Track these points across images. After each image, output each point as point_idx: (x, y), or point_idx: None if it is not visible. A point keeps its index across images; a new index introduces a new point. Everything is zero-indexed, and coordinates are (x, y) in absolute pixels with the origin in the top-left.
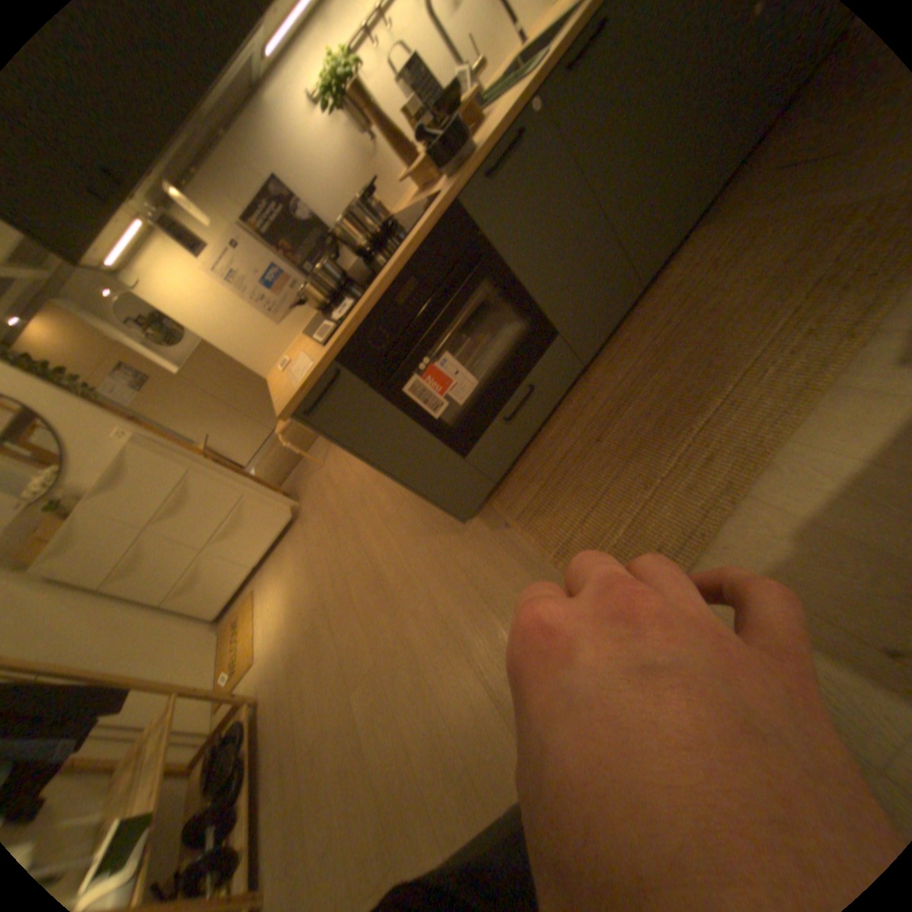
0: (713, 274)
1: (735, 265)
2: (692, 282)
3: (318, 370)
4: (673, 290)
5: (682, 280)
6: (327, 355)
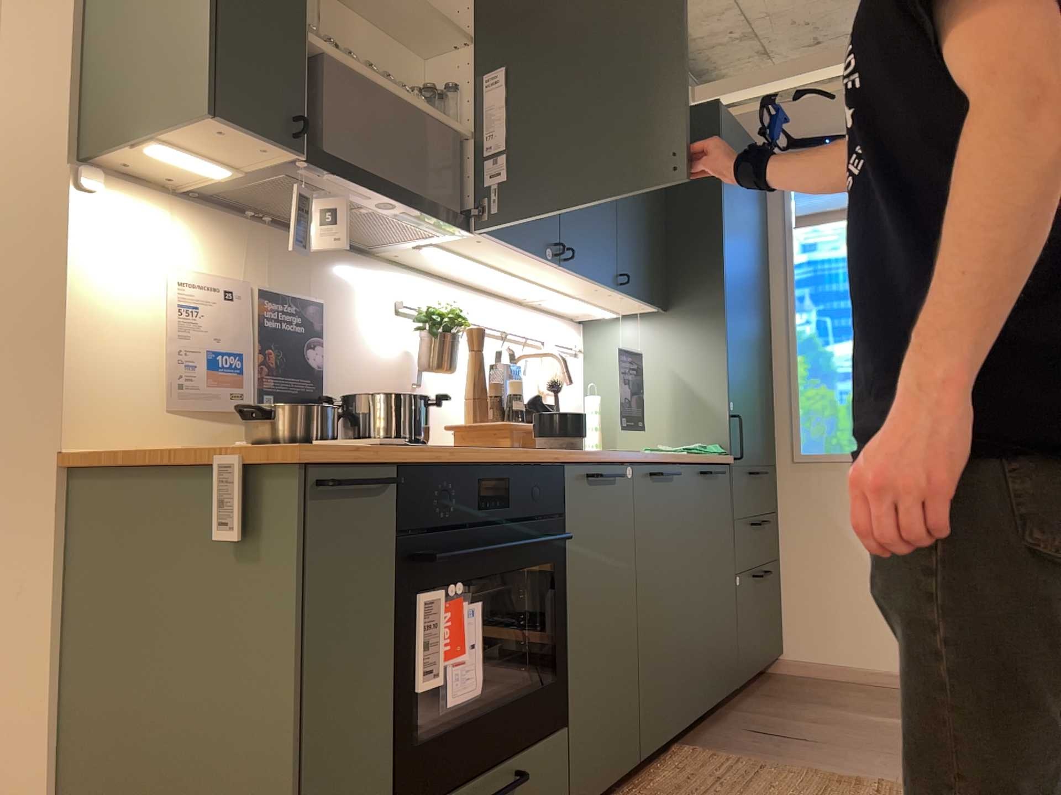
0: (724, 790)
1: (750, 790)
2: (699, 791)
3: (376, 457)
4: (672, 791)
5: (683, 786)
6: (399, 454)
